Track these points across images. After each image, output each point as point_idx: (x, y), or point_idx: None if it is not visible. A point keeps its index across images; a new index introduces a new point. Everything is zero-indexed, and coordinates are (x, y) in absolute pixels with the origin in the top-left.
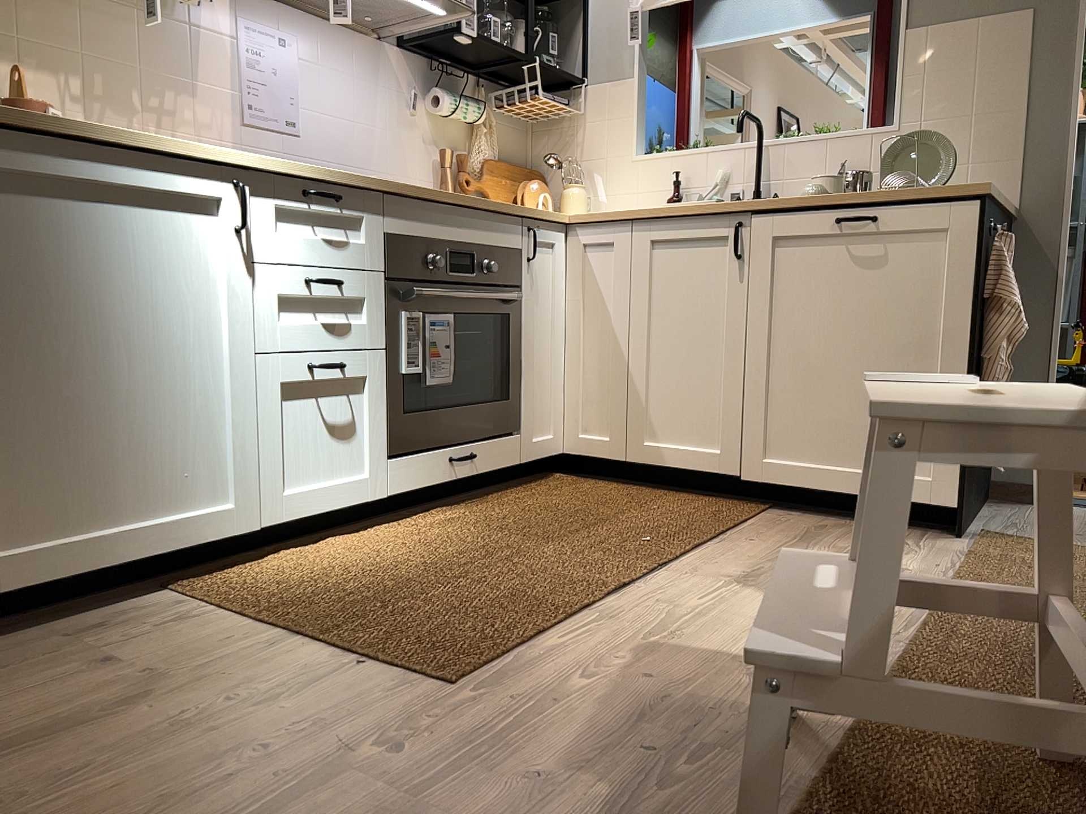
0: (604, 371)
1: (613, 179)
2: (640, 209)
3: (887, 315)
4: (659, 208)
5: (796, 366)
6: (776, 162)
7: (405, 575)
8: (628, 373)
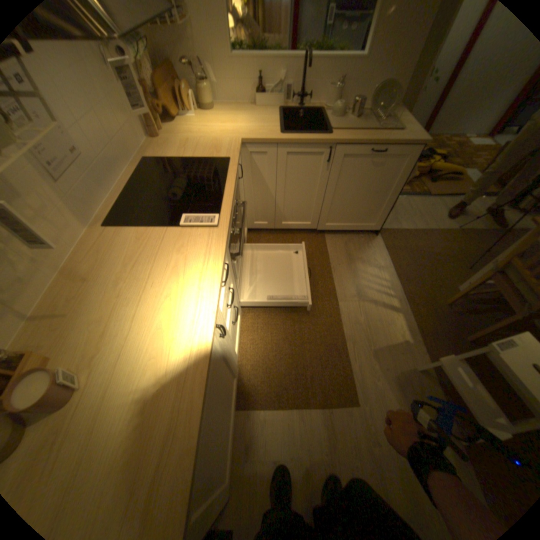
0: (263, 202)
1: (218, 66)
2: (279, 134)
3: (378, 181)
4: (293, 138)
5: (342, 197)
6: (310, 67)
7: (289, 352)
8: (275, 202)
